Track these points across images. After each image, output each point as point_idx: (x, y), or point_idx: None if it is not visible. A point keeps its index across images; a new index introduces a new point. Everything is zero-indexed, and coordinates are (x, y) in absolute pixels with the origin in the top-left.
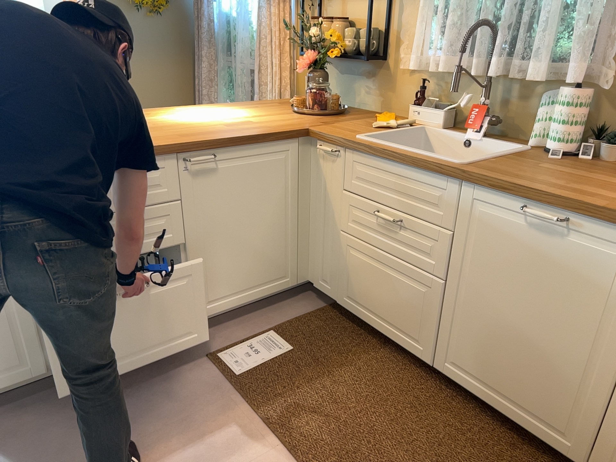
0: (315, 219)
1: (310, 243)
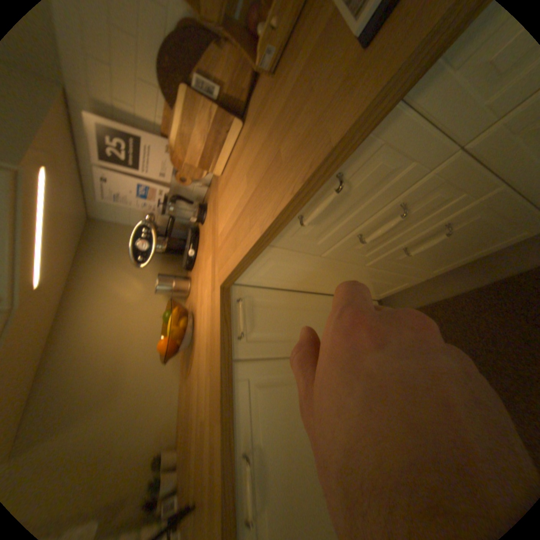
0: None
1: None
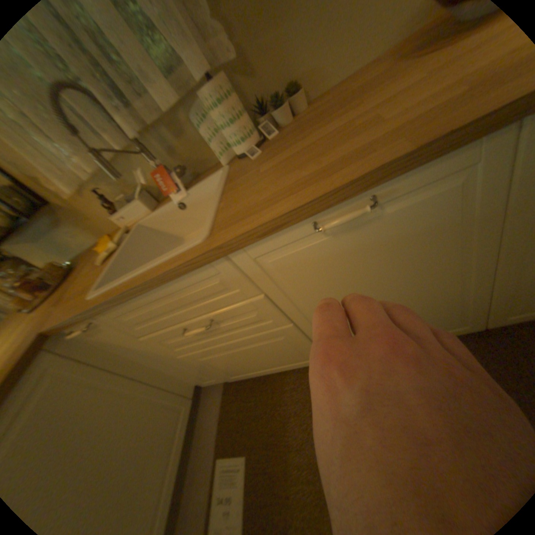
0: (151, 362)
1: (169, 373)
